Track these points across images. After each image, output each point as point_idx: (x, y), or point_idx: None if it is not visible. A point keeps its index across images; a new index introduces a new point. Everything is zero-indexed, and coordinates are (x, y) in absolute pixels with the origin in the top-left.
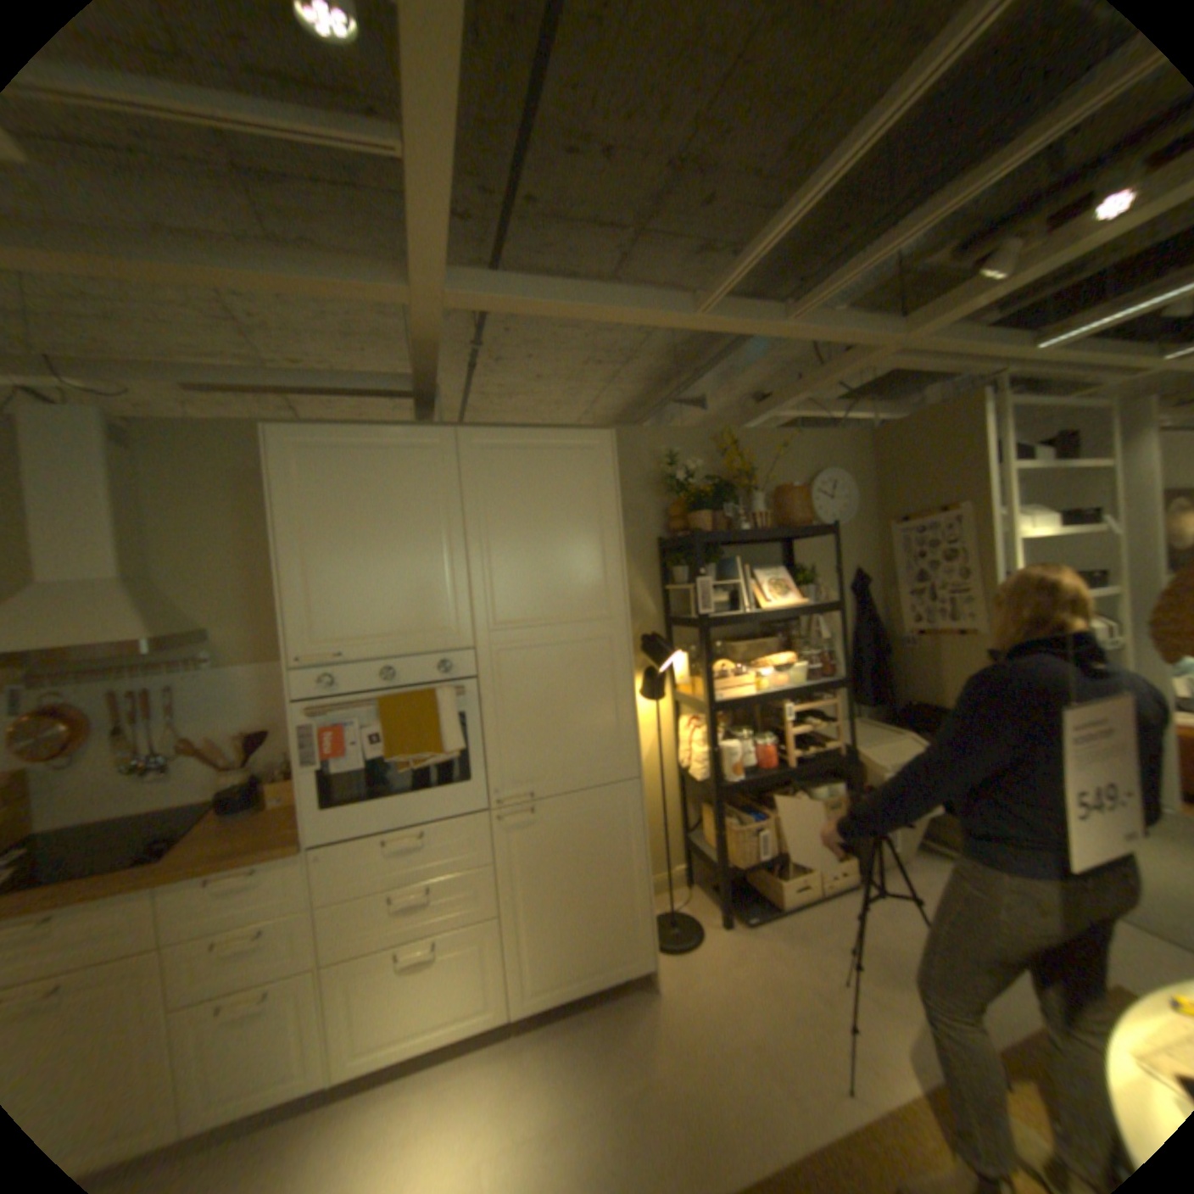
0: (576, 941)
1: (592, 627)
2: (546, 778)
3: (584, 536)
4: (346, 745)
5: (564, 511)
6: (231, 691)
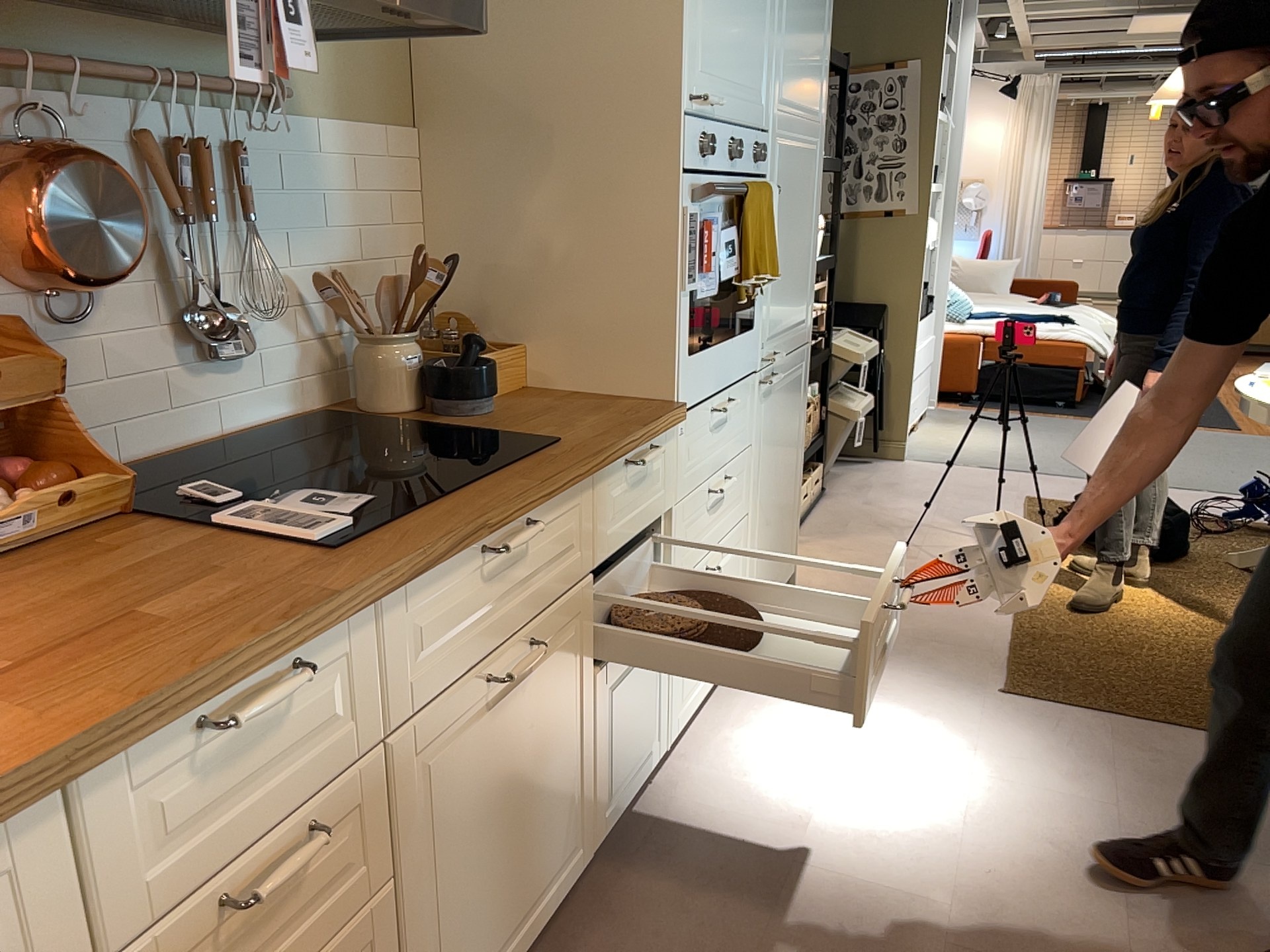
0: (774, 539)
1: (814, 132)
2: (781, 332)
3: None
4: (711, 254)
5: None
6: (317, 174)
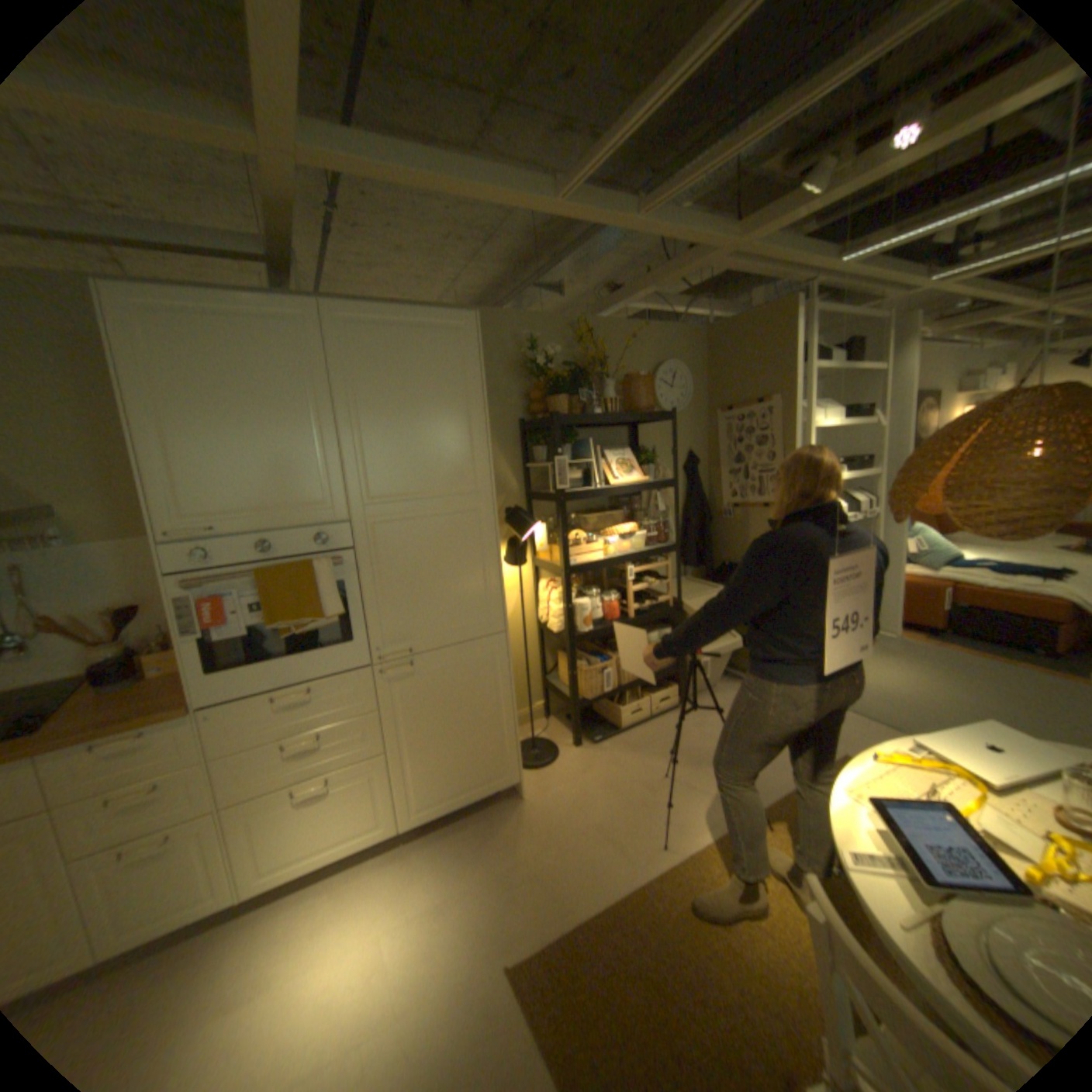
0: (452, 766)
1: (460, 501)
2: (422, 636)
3: (450, 416)
4: (224, 615)
5: (431, 391)
6: (88, 569)
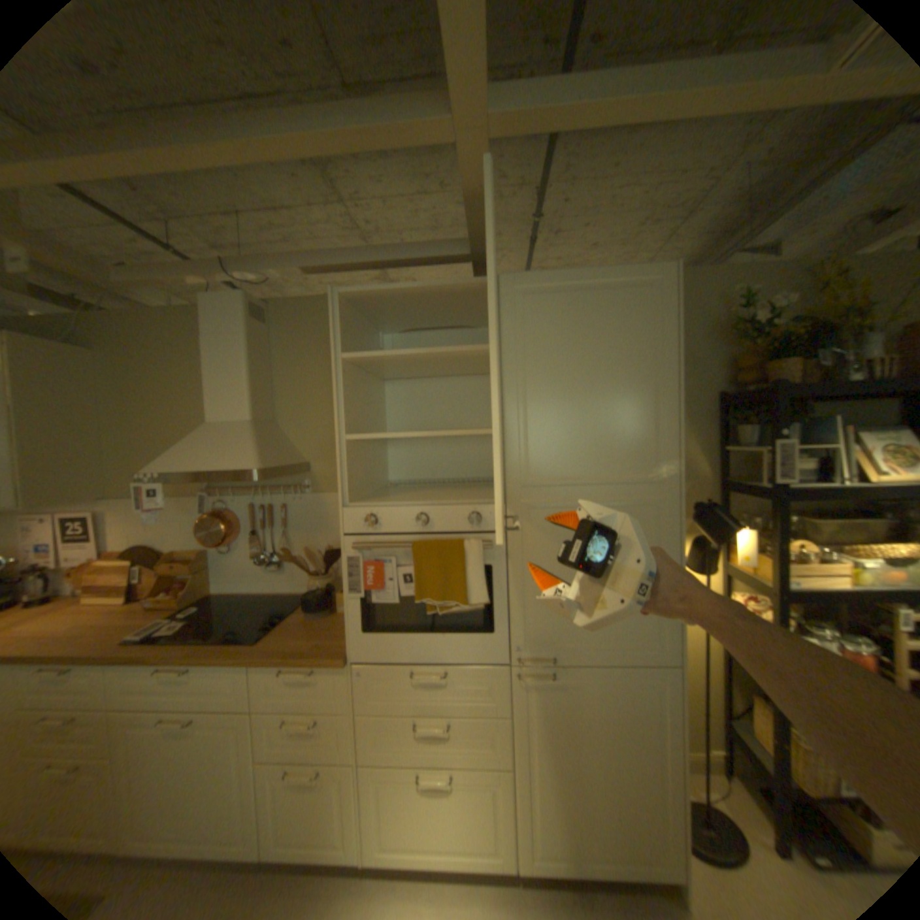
0: (592, 820)
1: (635, 490)
2: (571, 646)
3: (632, 387)
4: (383, 579)
5: (610, 359)
6: (321, 512)
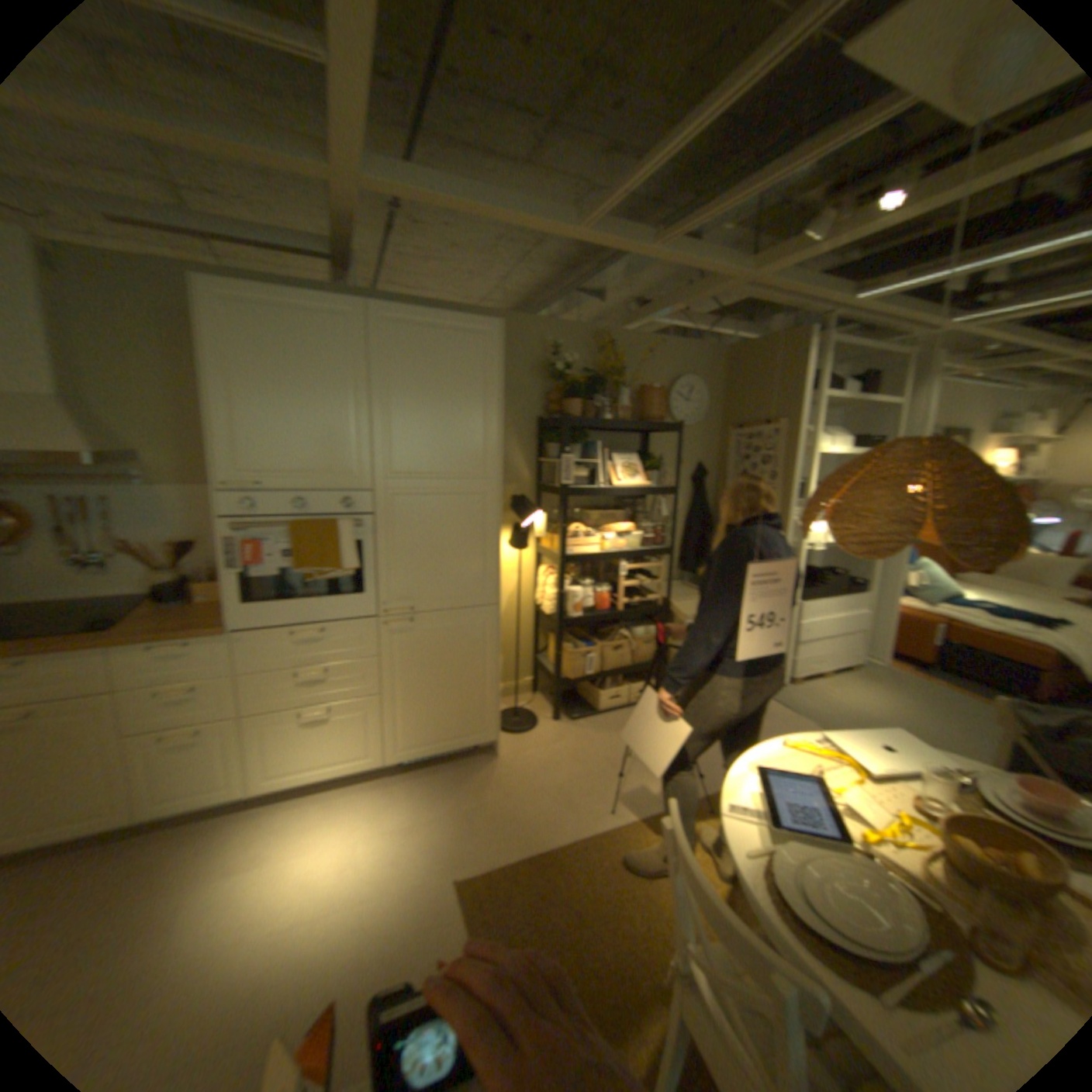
0: (435, 716)
1: (467, 485)
2: (421, 598)
3: (466, 409)
4: (257, 556)
5: (452, 386)
6: (152, 506)
